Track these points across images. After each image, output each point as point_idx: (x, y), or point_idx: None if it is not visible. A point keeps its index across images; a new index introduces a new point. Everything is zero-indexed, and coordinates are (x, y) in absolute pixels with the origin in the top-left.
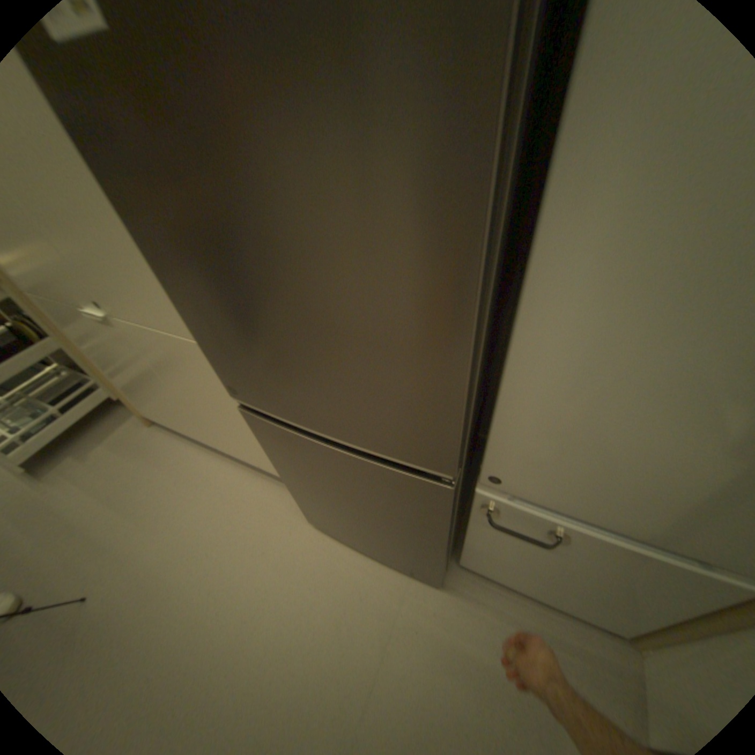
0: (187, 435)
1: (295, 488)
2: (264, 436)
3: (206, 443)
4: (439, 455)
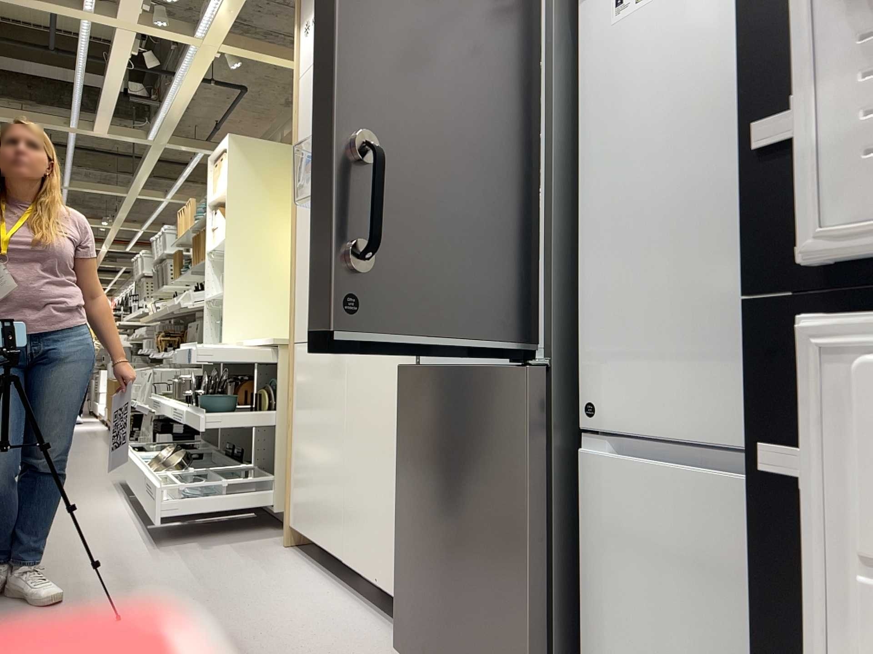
0: (323, 544)
1: (405, 523)
2: (406, 404)
3: (337, 554)
4: (521, 319)
